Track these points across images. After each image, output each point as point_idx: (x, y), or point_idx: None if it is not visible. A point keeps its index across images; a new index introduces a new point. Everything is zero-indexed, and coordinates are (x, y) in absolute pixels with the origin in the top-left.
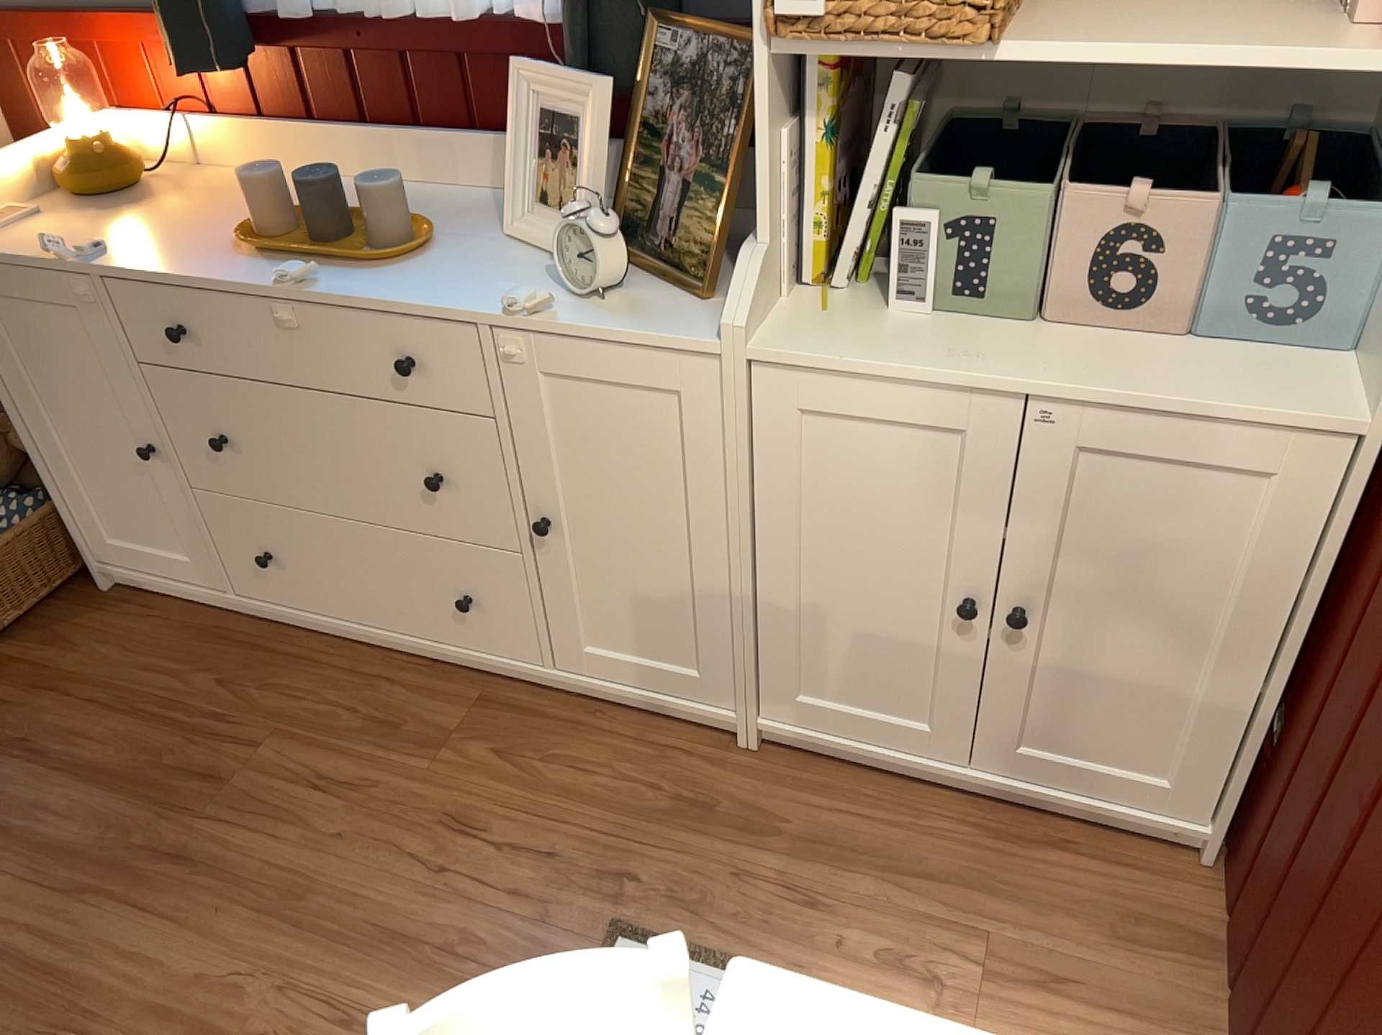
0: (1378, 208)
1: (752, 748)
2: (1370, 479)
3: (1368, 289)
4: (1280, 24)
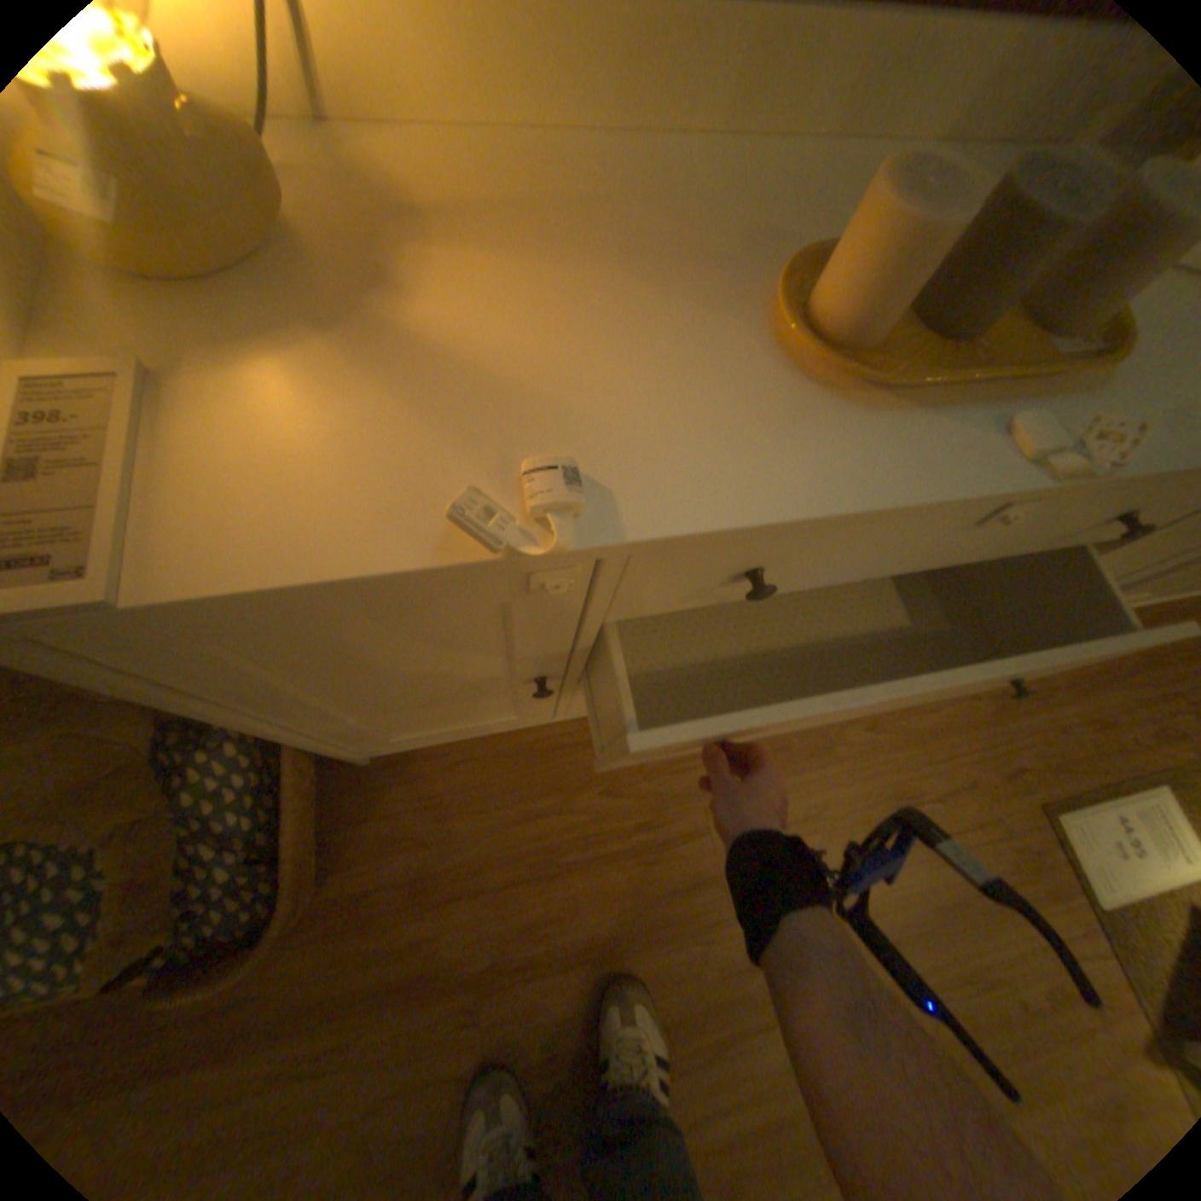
0: None
1: None
2: None
3: None
4: None
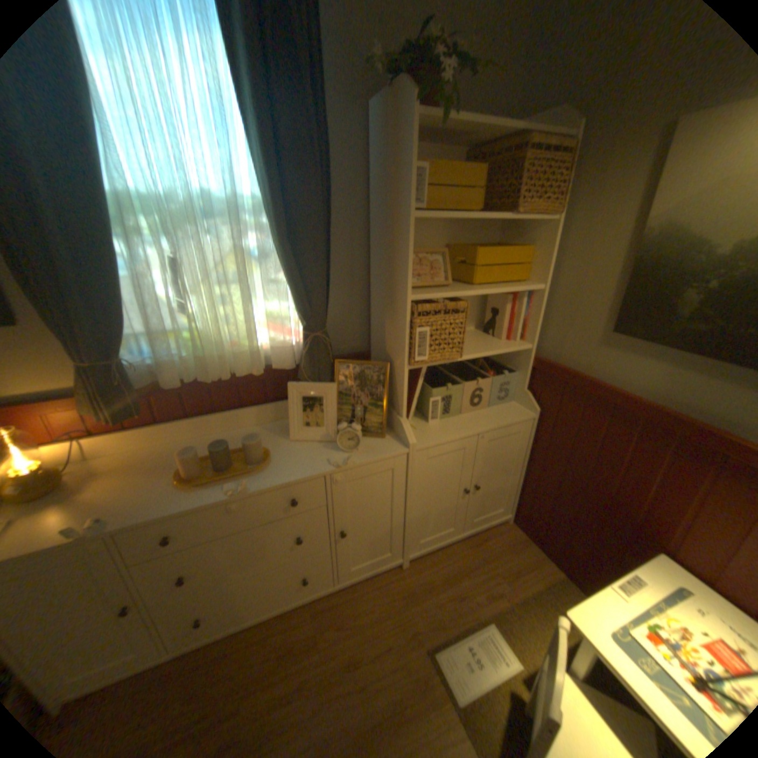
0: (514, 370)
1: (407, 568)
2: (539, 424)
3: (518, 386)
4: (484, 337)
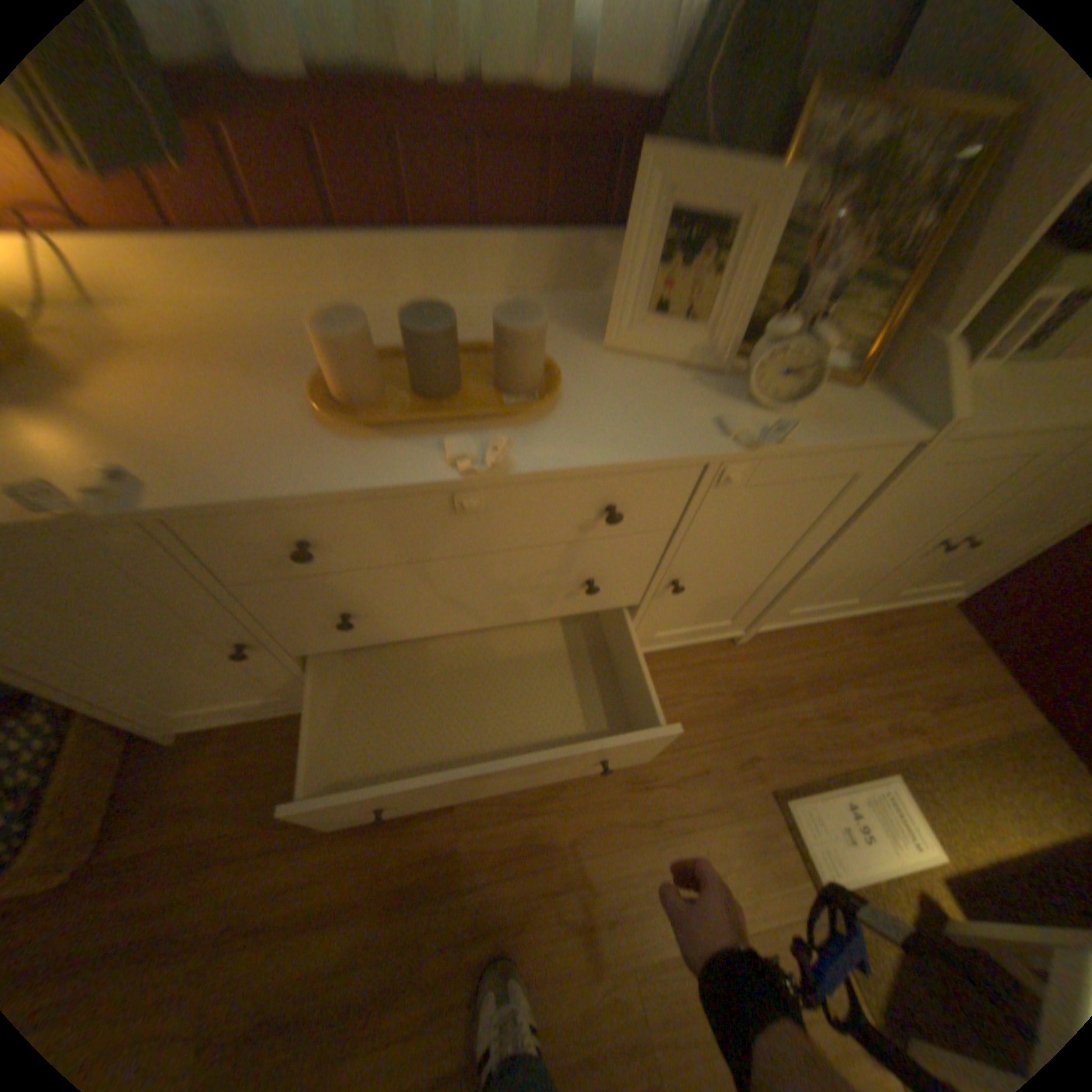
0: None
1: (743, 645)
2: None
3: None
4: None
